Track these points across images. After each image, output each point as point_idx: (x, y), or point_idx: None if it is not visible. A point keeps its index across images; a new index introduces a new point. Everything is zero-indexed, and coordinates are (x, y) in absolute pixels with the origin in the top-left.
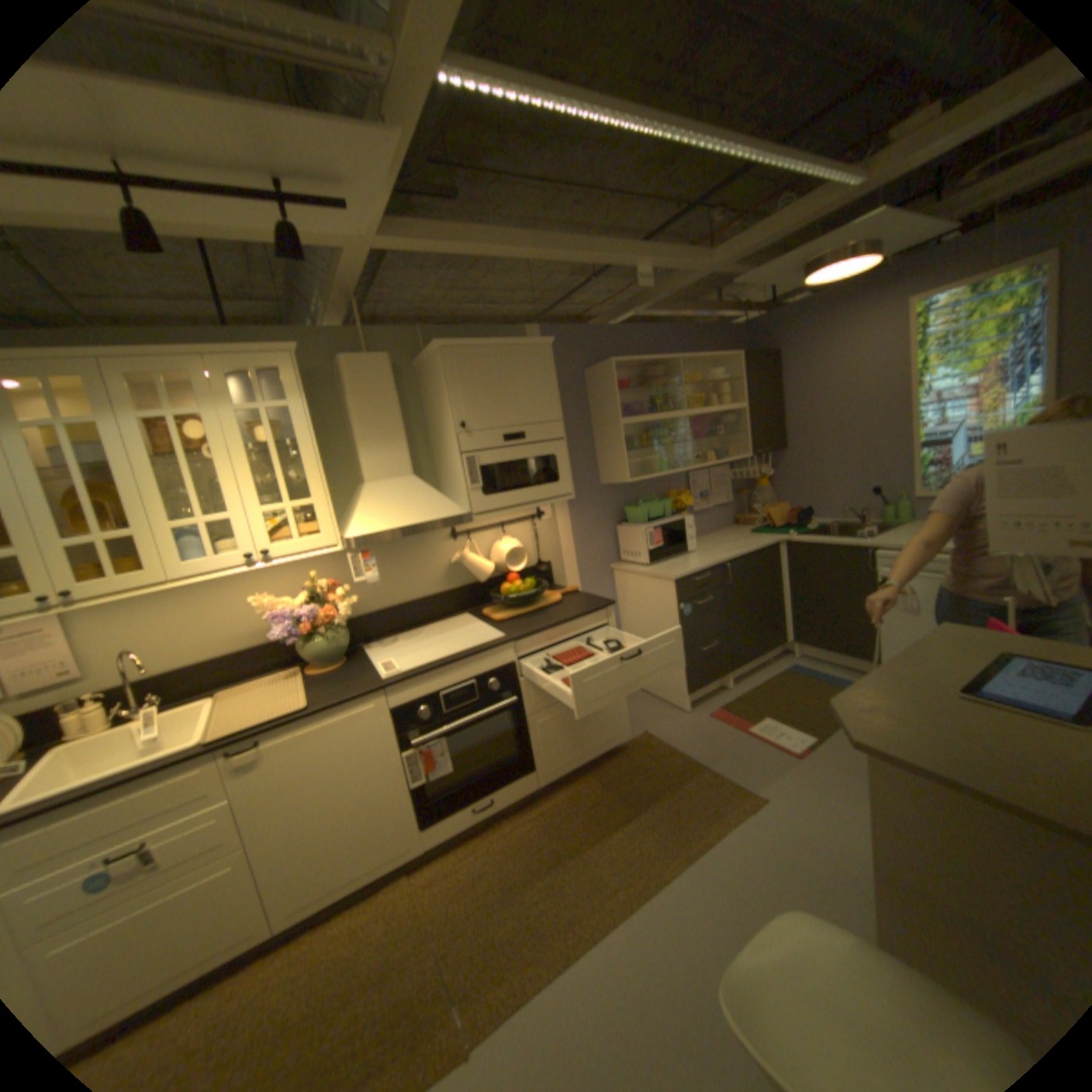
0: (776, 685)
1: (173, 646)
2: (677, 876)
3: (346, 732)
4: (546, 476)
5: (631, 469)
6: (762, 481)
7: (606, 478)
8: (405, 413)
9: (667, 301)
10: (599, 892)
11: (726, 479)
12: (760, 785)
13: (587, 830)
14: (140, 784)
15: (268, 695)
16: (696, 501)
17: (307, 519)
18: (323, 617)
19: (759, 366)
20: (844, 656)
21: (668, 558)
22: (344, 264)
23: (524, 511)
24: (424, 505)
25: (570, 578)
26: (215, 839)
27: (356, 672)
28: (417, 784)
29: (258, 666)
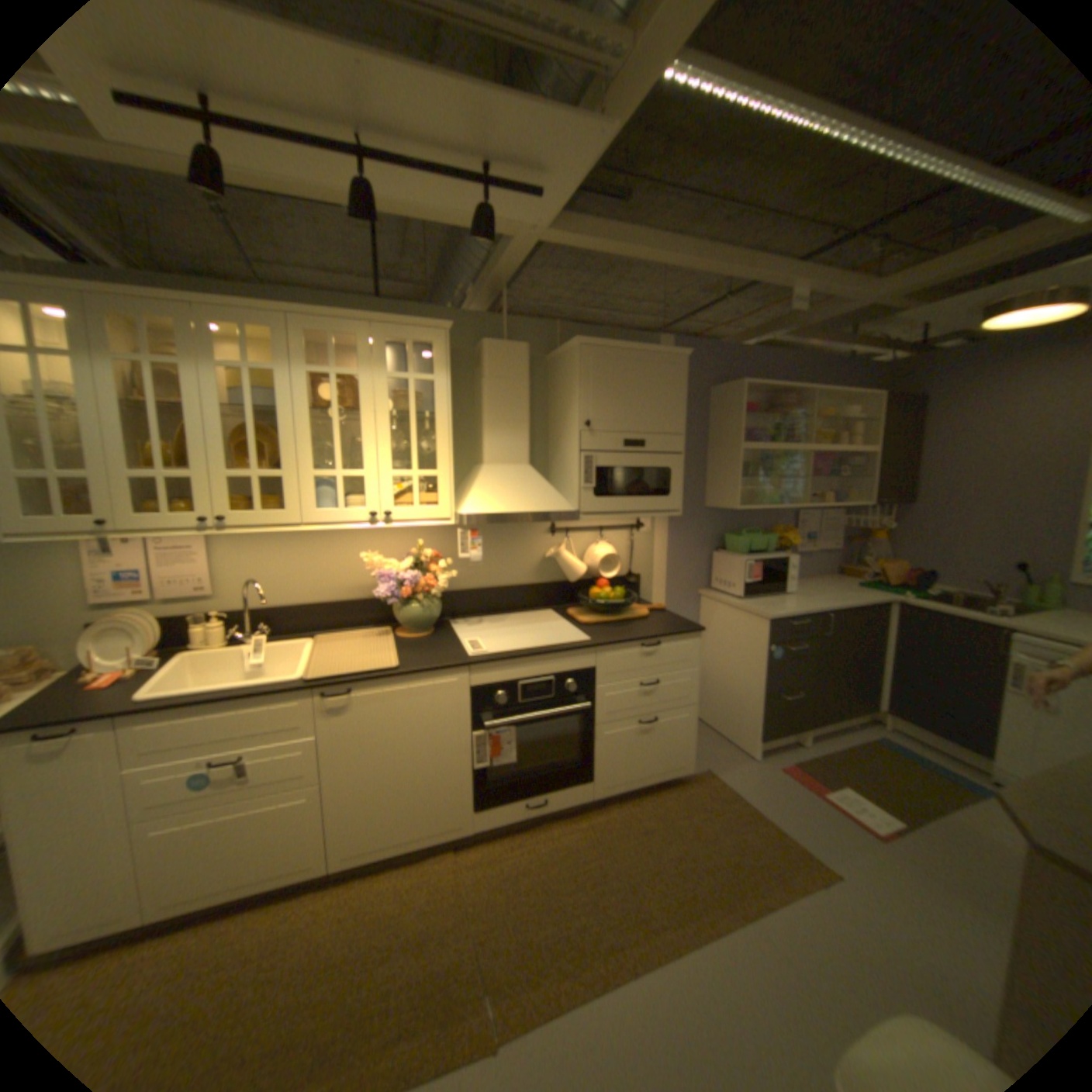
0: (860, 755)
1: (287, 584)
2: (732, 932)
3: (427, 699)
4: (657, 487)
5: (742, 495)
6: (880, 533)
7: (712, 501)
8: (530, 404)
9: (810, 329)
10: (645, 924)
11: (839, 524)
12: (835, 859)
13: (637, 856)
14: (247, 703)
15: (361, 647)
16: (801, 541)
17: (427, 490)
18: (421, 585)
19: (901, 409)
20: (946, 741)
21: (763, 595)
22: (508, 253)
23: (623, 519)
24: (534, 496)
25: (655, 595)
26: (297, 771)
27: (443, 644)
28: (480, 766)
29: (353, 619)
